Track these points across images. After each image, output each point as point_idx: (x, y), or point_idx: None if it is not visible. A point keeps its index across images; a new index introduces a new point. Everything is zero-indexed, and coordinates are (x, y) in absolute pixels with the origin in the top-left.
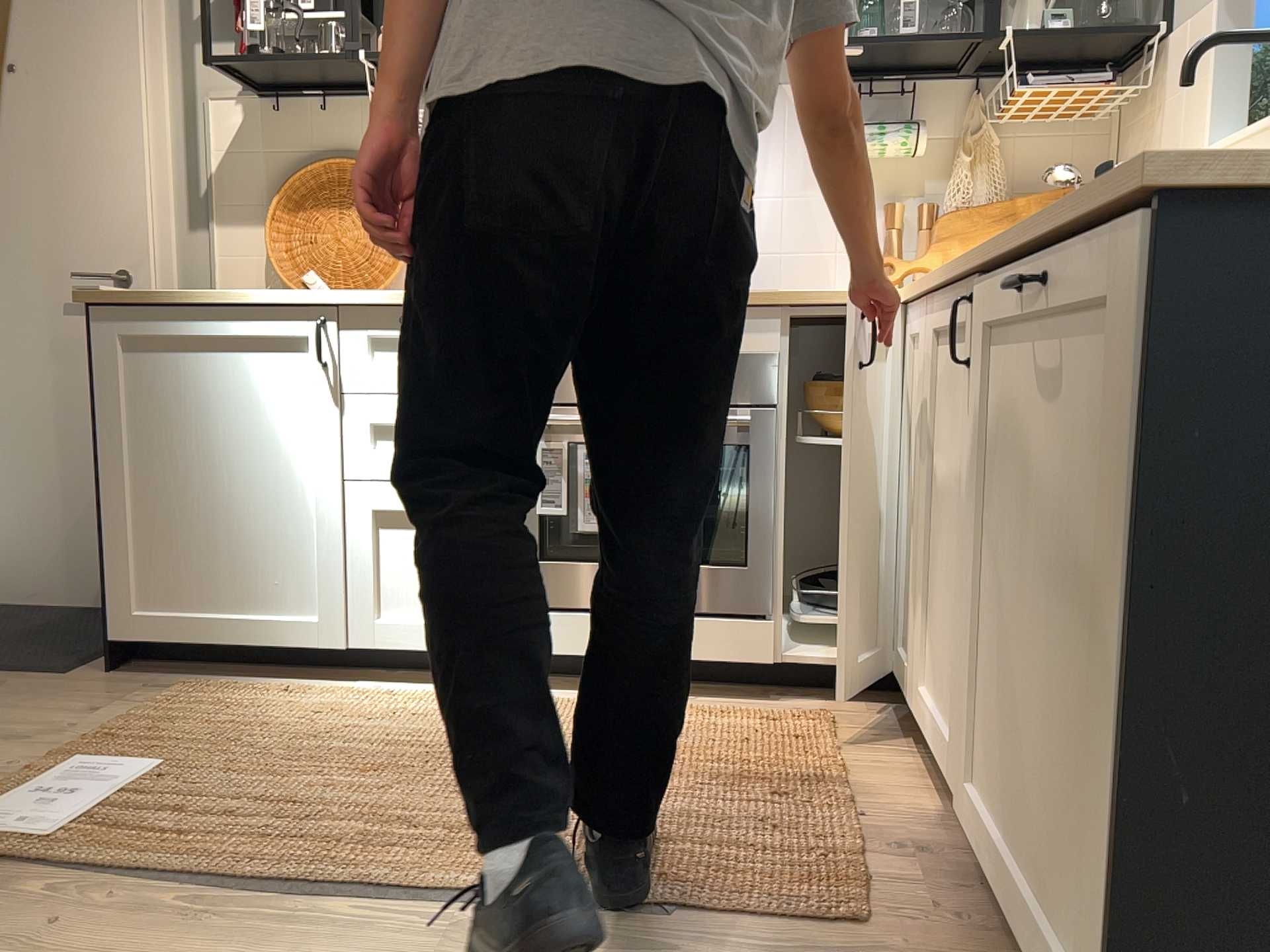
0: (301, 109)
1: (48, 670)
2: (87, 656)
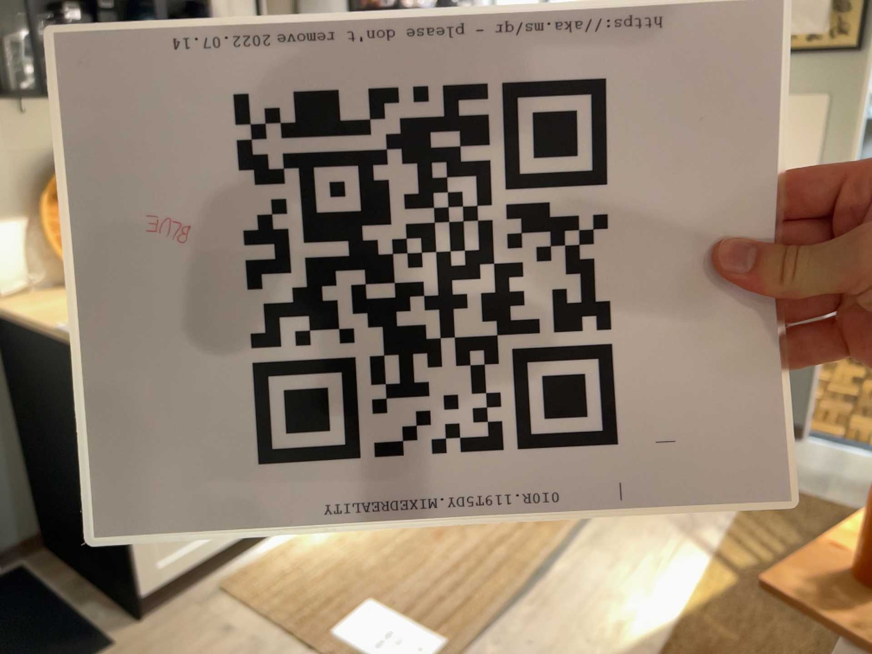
0: (38, 109)
1: None
2: (80, 632)
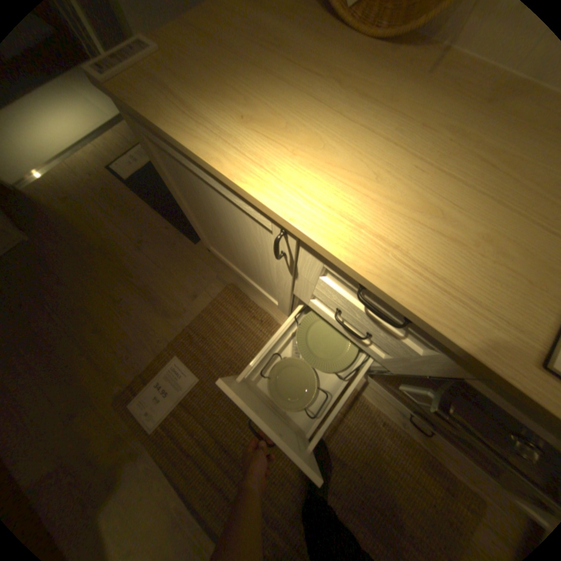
0: None
1: (190, 236)
2: None
